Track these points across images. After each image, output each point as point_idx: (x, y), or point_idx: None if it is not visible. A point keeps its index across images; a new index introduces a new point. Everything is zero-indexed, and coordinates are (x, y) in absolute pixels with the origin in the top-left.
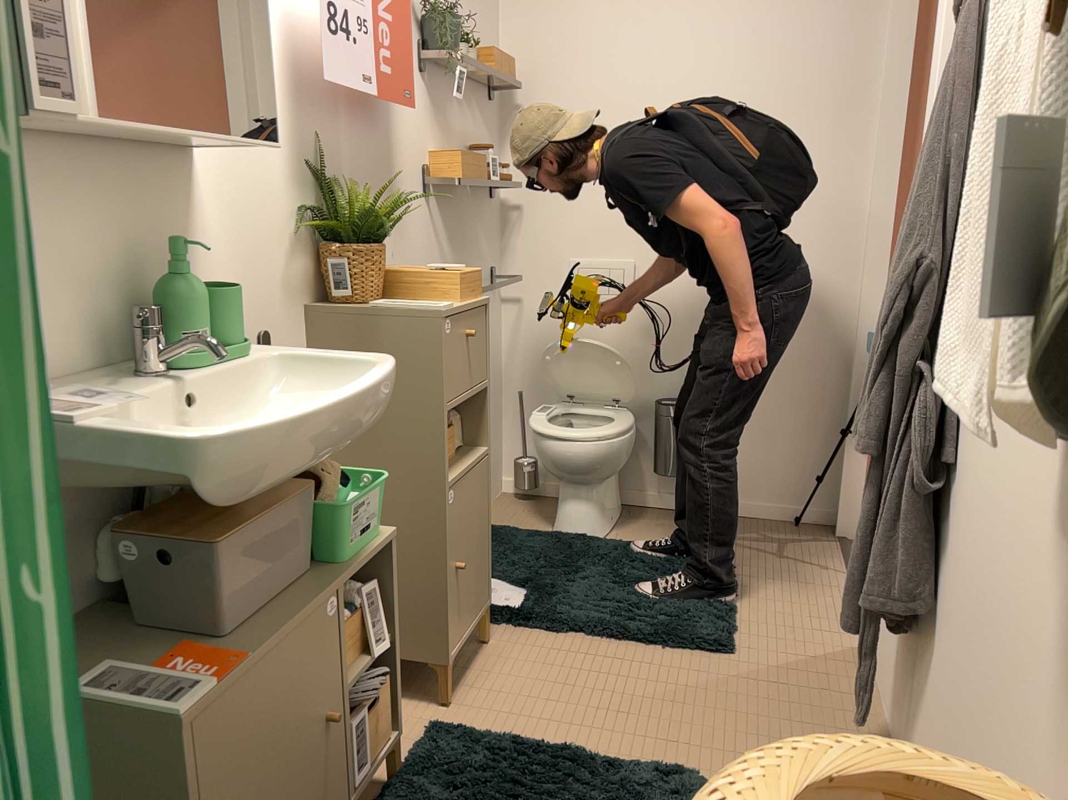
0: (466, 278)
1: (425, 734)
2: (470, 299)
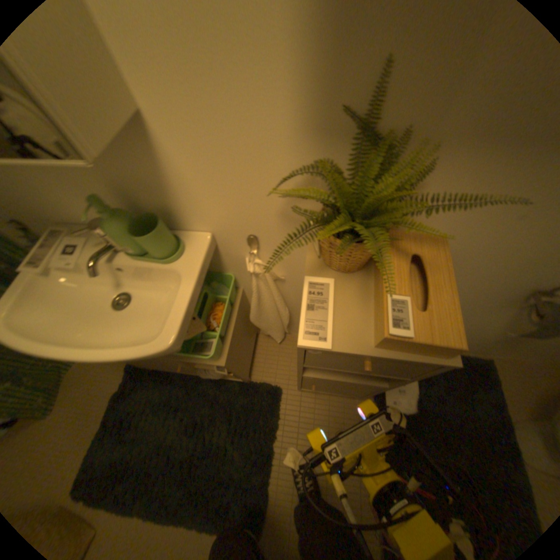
0: (403, 343)
1: (272, 385)
2: (396, 353)
